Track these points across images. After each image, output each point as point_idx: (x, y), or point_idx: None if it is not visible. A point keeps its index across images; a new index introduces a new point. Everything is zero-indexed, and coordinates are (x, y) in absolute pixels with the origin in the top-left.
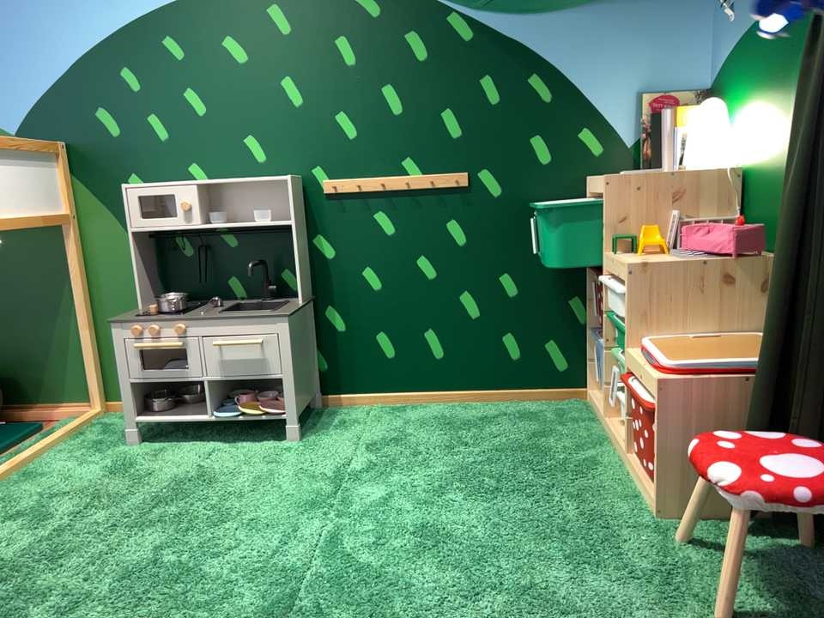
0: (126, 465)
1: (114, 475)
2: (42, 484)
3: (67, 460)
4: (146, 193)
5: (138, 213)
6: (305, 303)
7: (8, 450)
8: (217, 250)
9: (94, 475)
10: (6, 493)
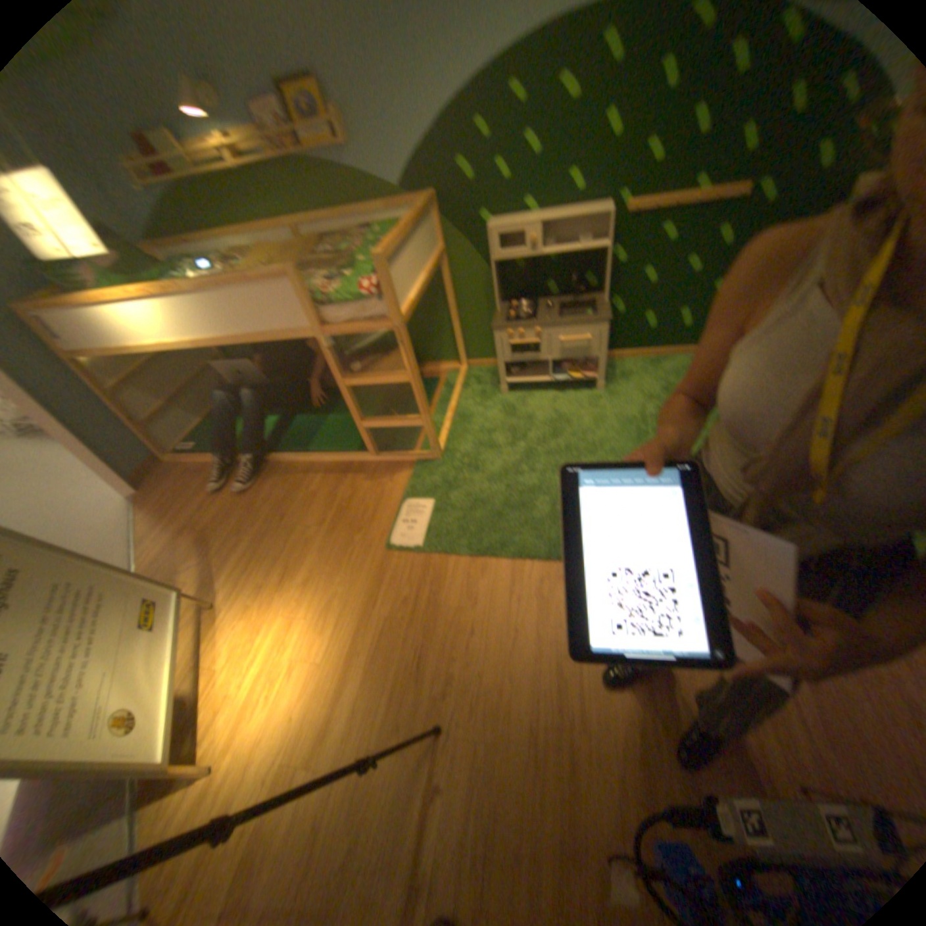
0: (509, 409)
1: (508, 416)
2: (473, 423)
3: (473, 405)
4: (502, 232)
5: (497, 247)
6: (607, 302)
7: (432, 397)
8: (540, 262)
9: (497, 416)
10: (460, 430)
